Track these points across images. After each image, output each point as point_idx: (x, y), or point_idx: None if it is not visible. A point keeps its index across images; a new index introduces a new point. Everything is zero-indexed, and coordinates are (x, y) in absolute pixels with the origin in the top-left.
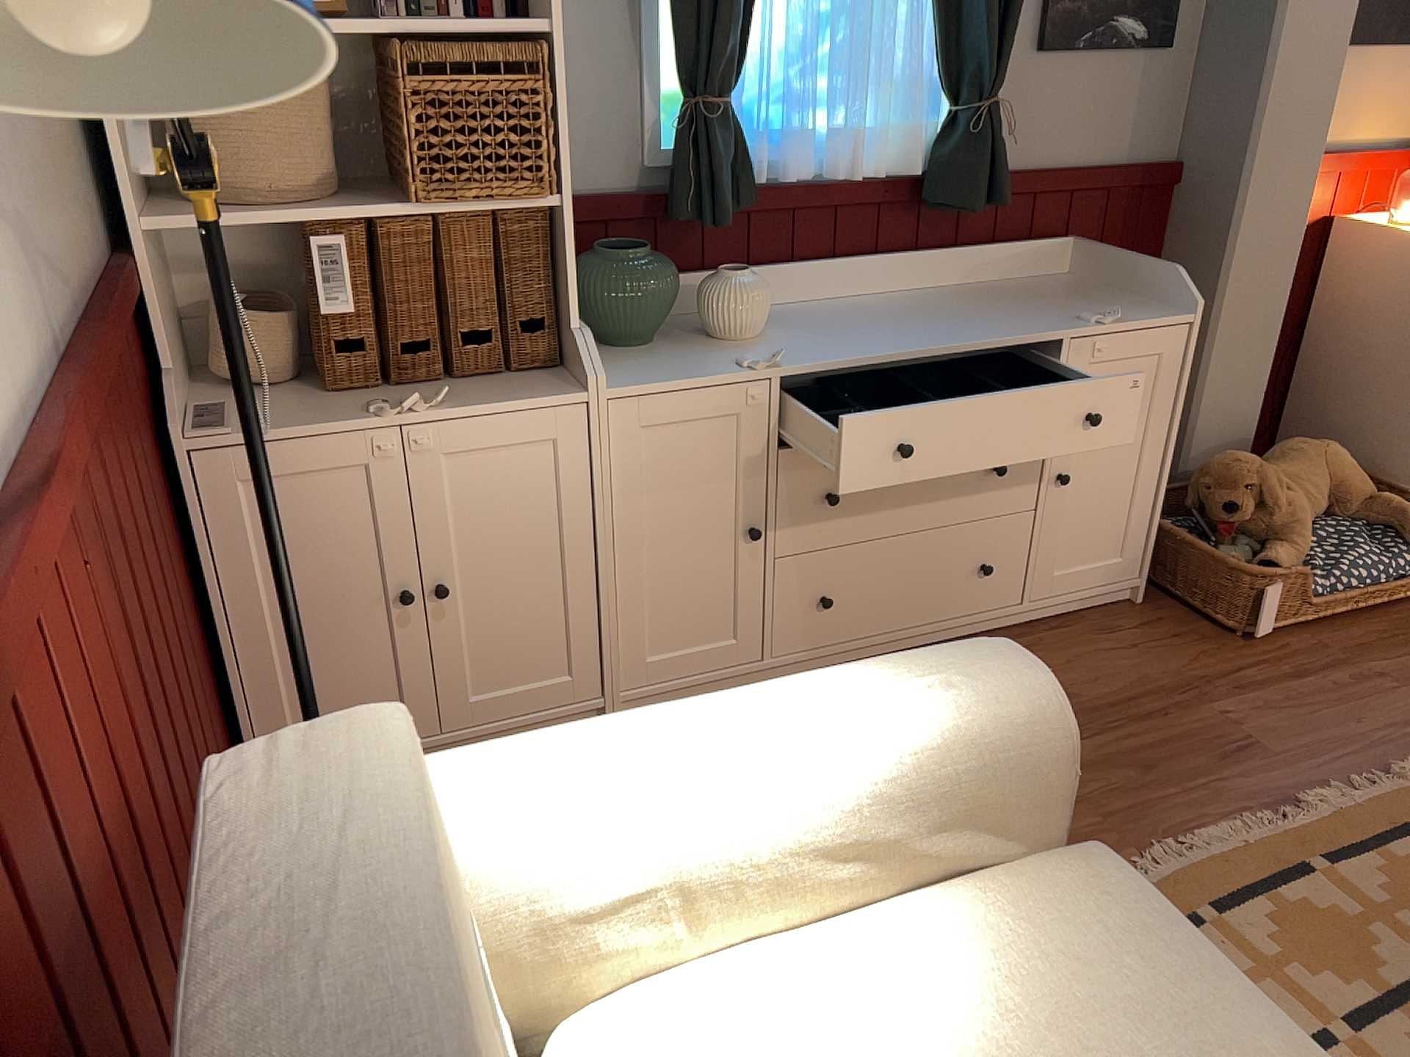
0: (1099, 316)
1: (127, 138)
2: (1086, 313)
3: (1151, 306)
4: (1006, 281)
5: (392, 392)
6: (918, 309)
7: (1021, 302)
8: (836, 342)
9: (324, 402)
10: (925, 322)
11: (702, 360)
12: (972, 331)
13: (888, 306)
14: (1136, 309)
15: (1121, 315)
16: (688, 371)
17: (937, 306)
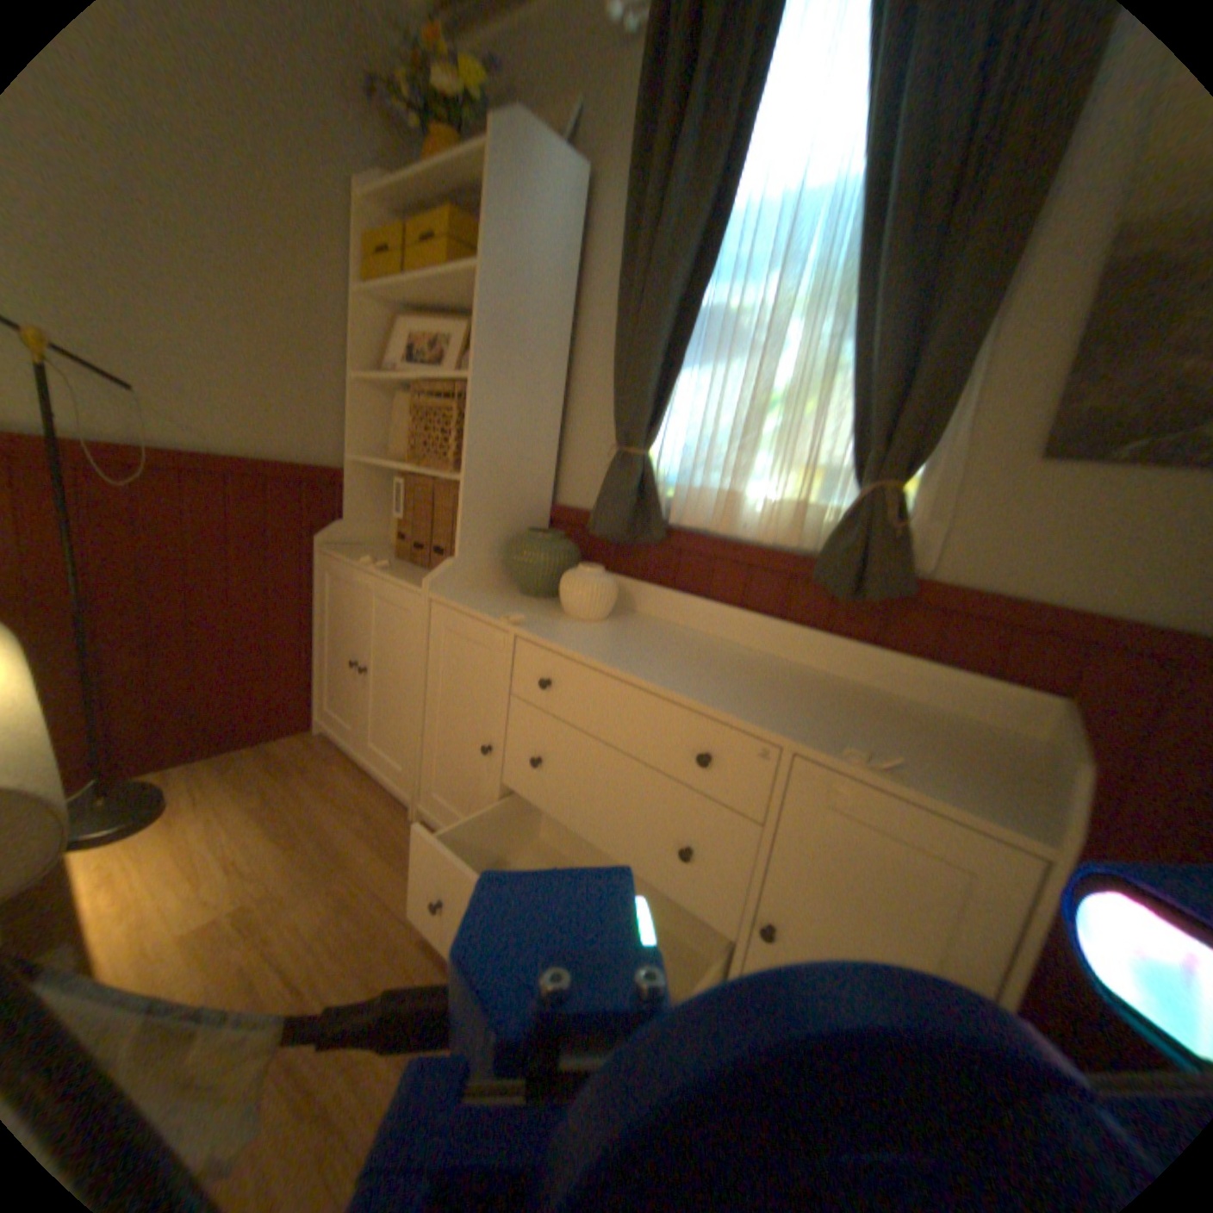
0: (867, 754)
1: (366, 421)
2: (869, 747)
3: (1024, 805)
4: (930, 706)
5: (405, 564)
6: (749, 668)
7: (862, 715)
8: (604, 642)
9: (383, 557)
10: (710, 671)
11: (514, 609)
12: (711, 690)
13: (737, 658)
14: (986, 791)
15: (893, 767)
16: (487, 607)
17: (770, 676)
